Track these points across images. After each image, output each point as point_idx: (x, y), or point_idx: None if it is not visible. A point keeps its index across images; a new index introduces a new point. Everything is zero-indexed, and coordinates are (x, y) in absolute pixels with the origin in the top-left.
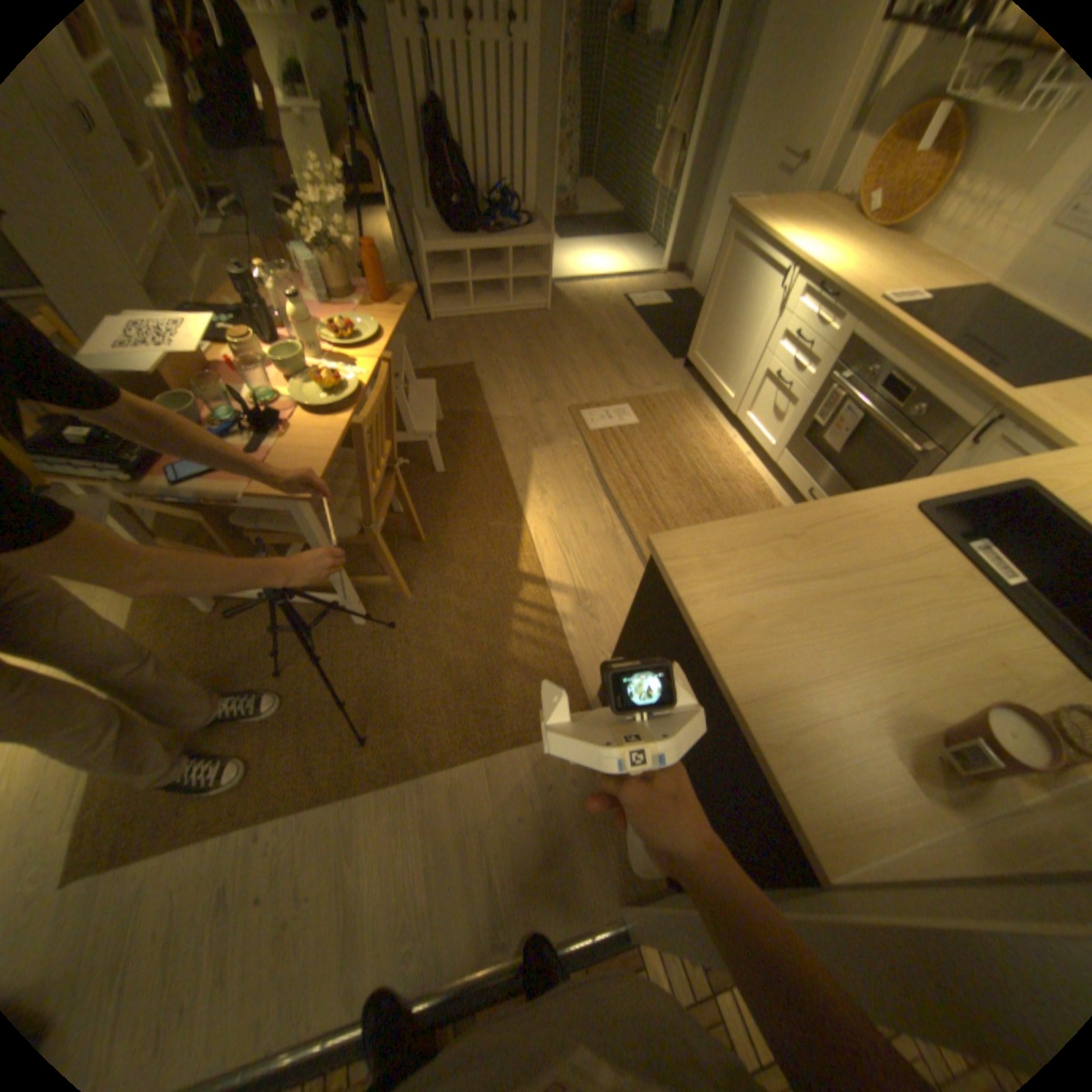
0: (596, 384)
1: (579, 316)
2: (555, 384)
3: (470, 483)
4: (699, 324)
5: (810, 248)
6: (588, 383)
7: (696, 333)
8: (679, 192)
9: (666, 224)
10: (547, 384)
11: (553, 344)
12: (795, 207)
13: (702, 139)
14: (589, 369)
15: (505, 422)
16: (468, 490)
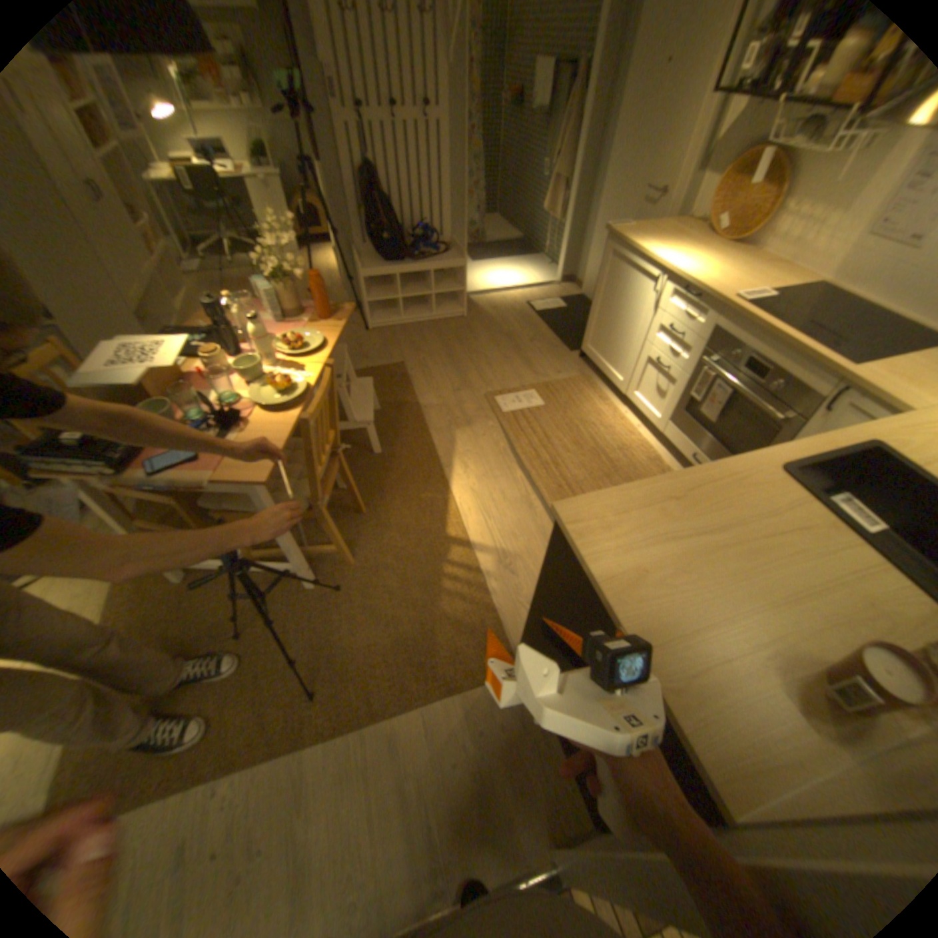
0: (507, 374)
1: (491, 320)
2: (473, 376)
3: (404, 461)
4: (590, 322)
5: (674, 259)
6: (501, 373)
7: (588, 329)
8: (567, 221)
9: (558, 245)
10: (466, 375)
11: (471, 344)
12: (660, 228)
13: (582, 180)
14: (501, 362)
15: (432, 408)
16: (402, 467)
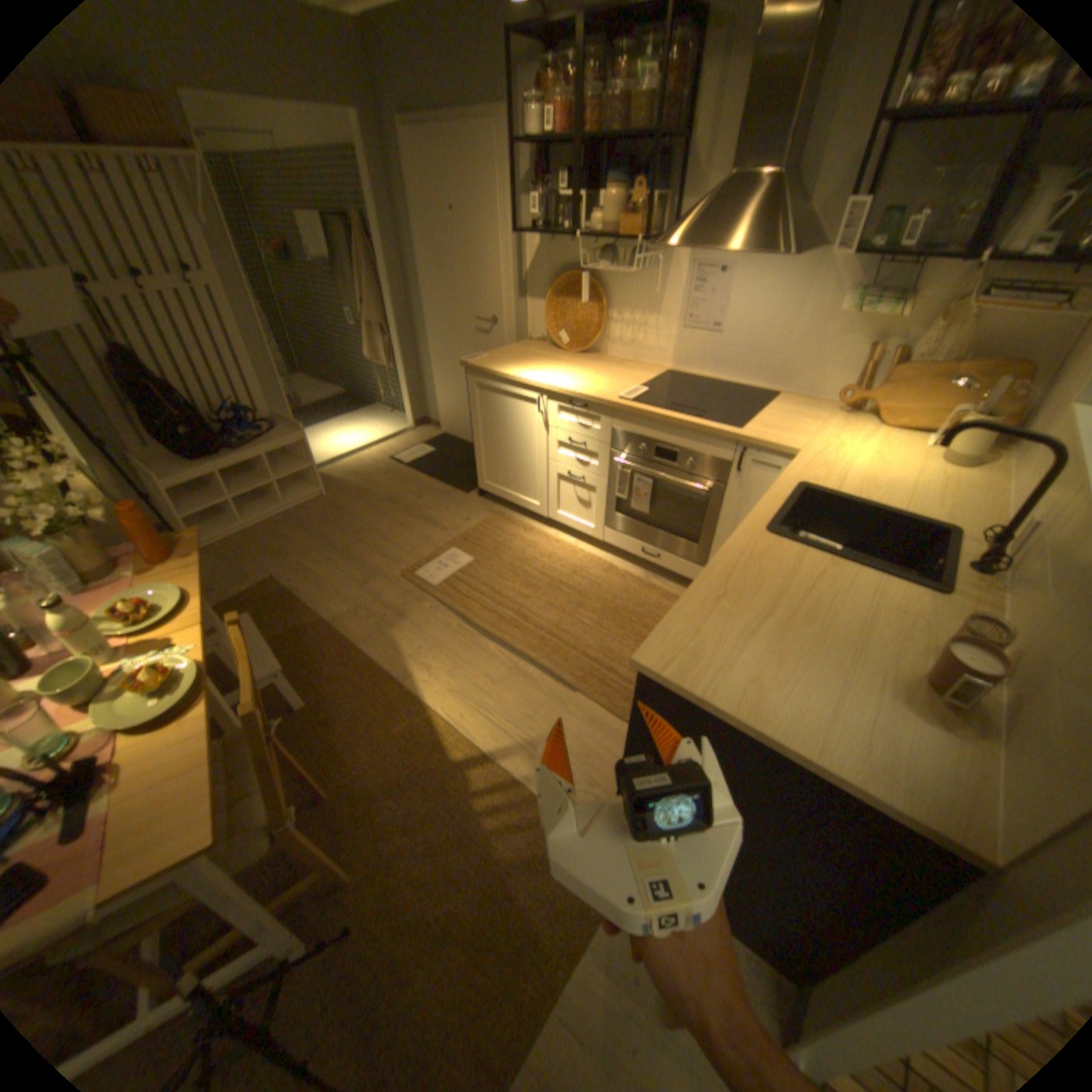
0: (413, 541)
1: (358, 489)
2: (373, 558)
3: (342, 700)
4: (477, 458)
5: (545, 379)
6: (404, 543)
7: (478, 466)
8: (395, 364)
9: (394, 390)
10: (365, 561)
11: (348, 523)
12: (511, 354)
13: (397, 323)
14: (398, 531)
15: (343, 617)
16: (344, 709)
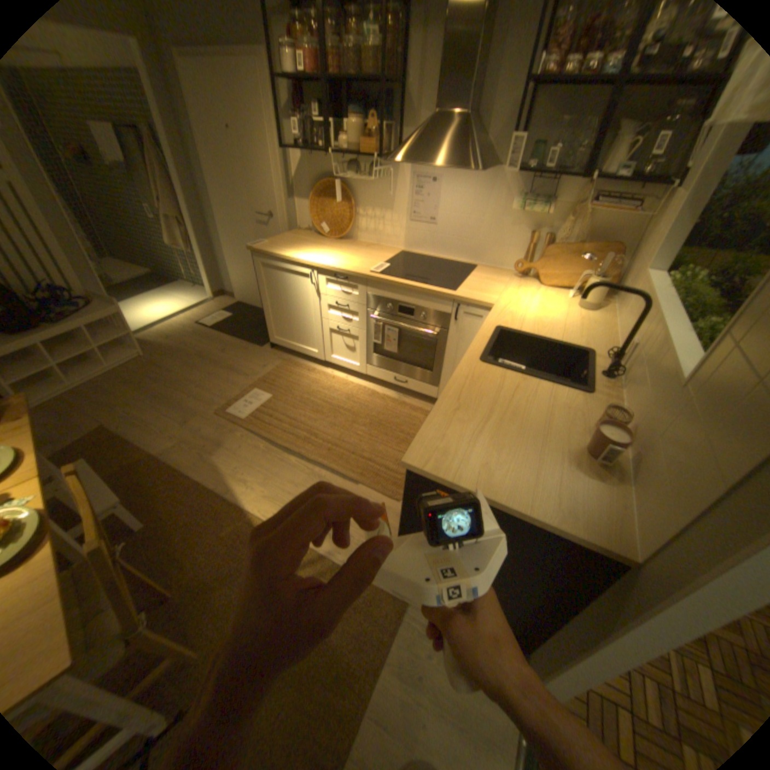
0: (222, 385)
1: (172, 348)
2: (191, 402)
3: (176, 516)
4: (267, 319)
5: (315, 259)
6: (215, 388)
7: (268, 325)
8: (192, 249)
9: (194, 269)
10: (183, 404)
11: (166, 375)
12: (287, 240)
13: (191, 216)
14: (209, 379)
15: (170, 450)
16: (179, 522)
